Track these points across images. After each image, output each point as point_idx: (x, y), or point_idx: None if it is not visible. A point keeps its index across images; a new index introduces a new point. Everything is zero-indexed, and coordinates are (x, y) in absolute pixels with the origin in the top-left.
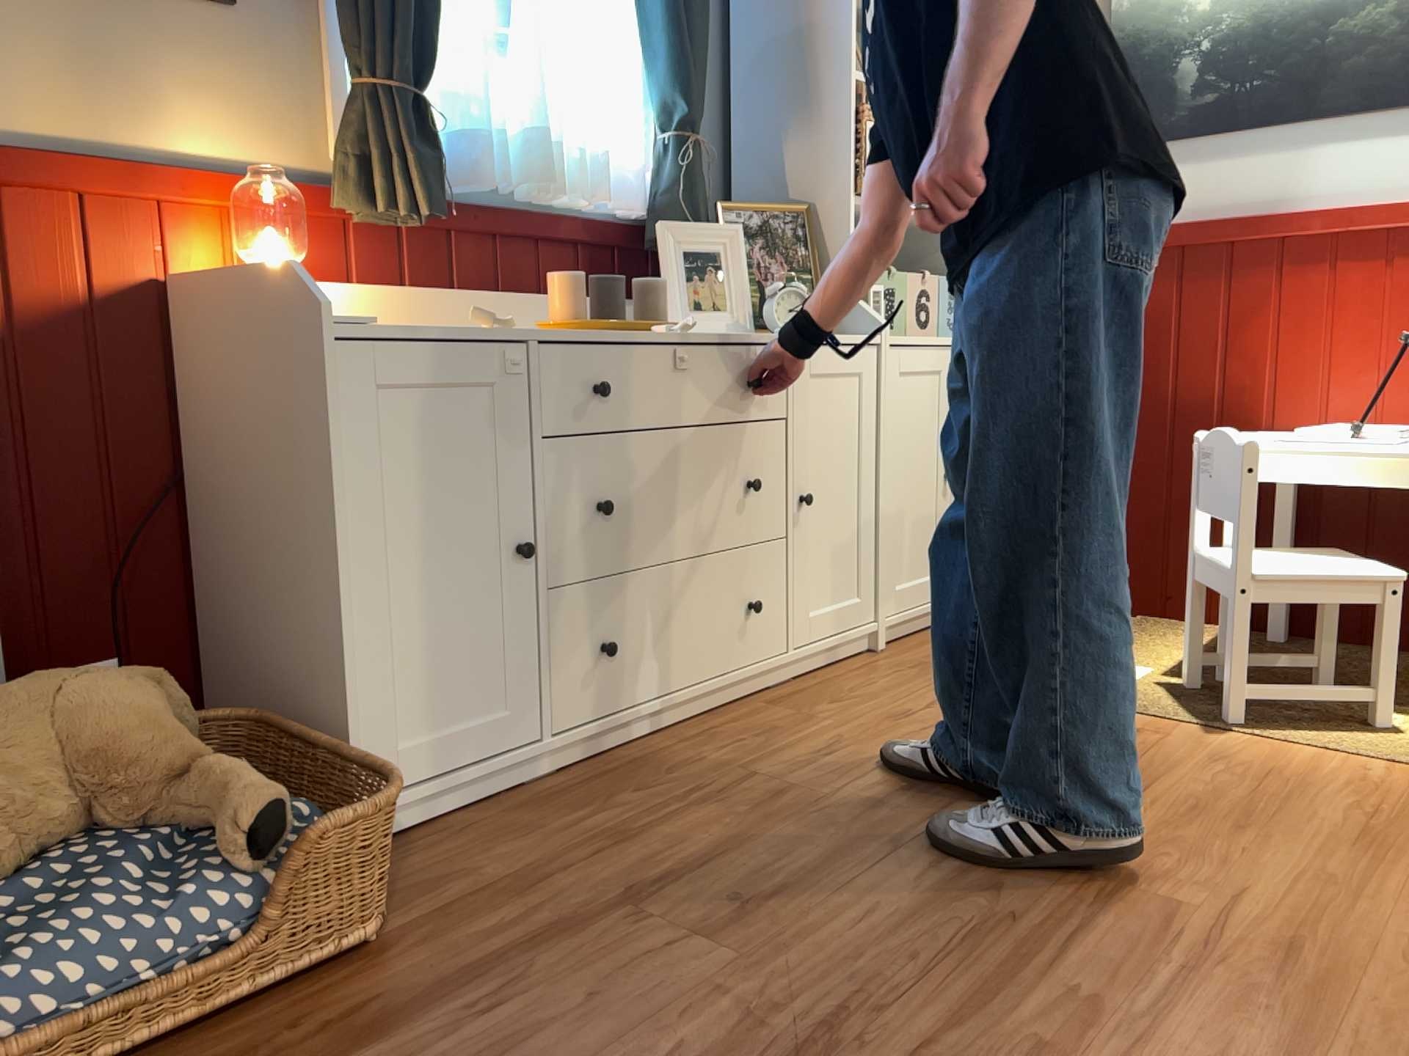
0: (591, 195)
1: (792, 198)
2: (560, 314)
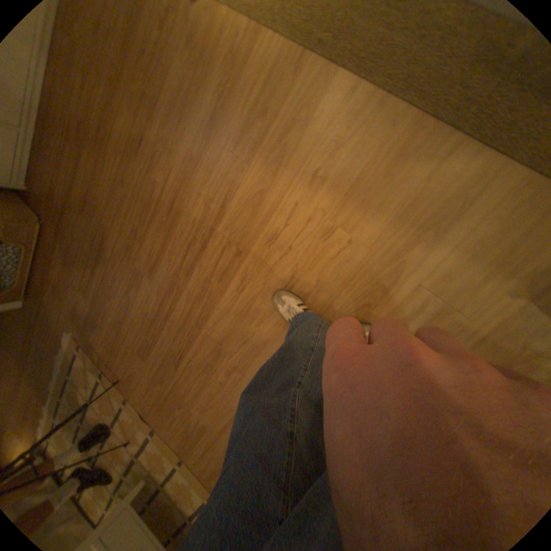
0: None
1: None
2: None
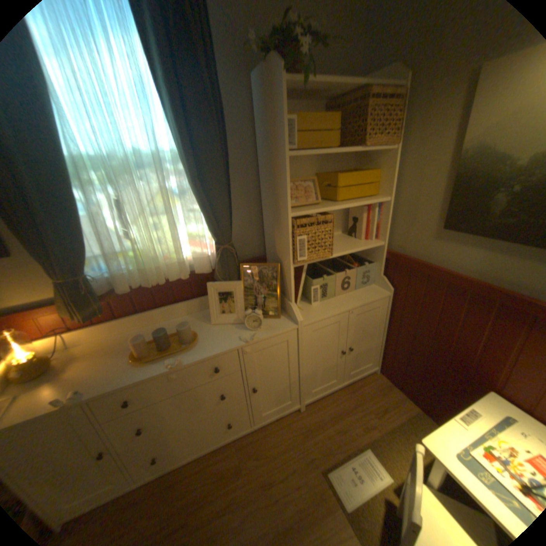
0: (179, 276)
1: (277, 254)
2: (135, 352)
